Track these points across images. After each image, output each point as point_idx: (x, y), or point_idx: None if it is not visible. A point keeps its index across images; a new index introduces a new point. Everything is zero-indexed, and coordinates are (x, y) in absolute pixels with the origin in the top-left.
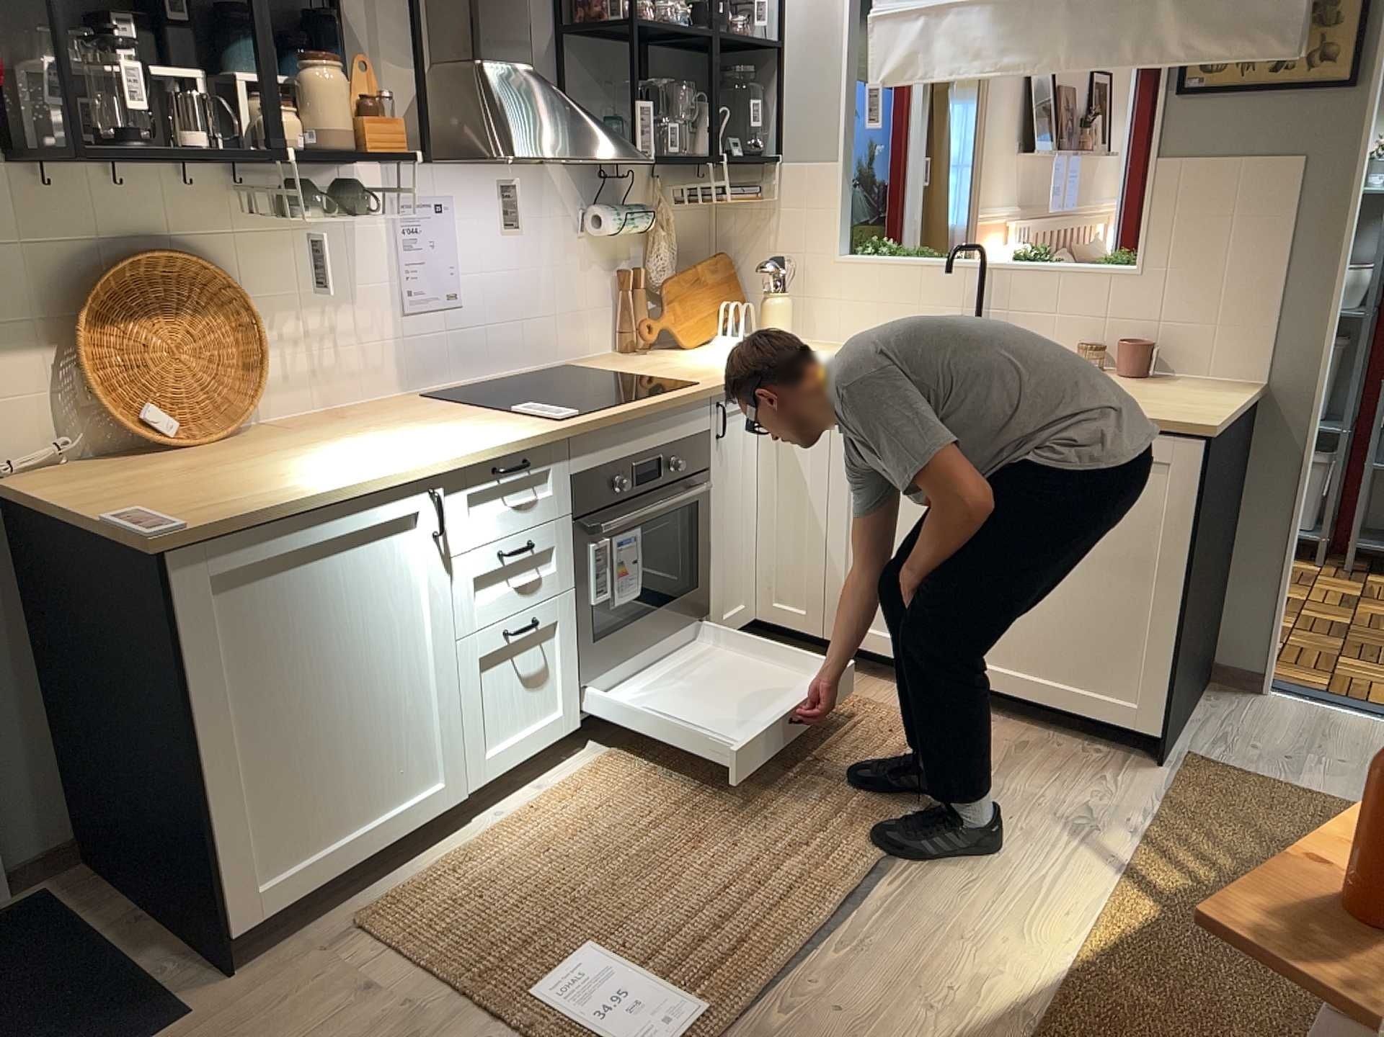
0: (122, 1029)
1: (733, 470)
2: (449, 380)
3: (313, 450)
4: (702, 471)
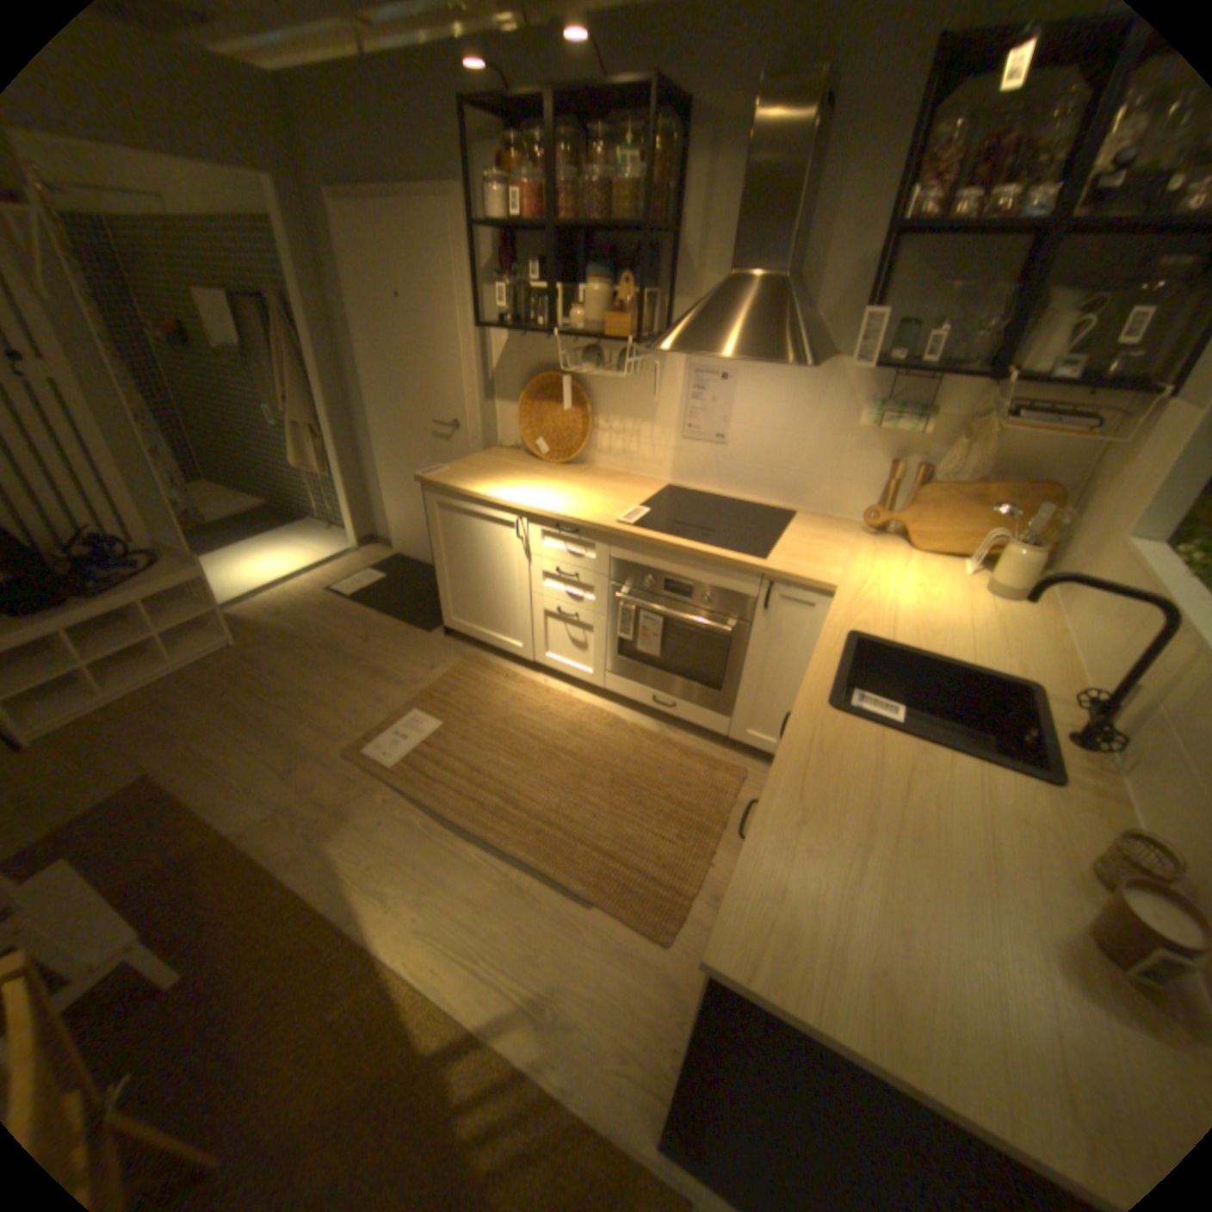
0: (423, 622)
1: (784, 642)
2: (704, 485)
3: (545, 480)
4: (742, 621)
